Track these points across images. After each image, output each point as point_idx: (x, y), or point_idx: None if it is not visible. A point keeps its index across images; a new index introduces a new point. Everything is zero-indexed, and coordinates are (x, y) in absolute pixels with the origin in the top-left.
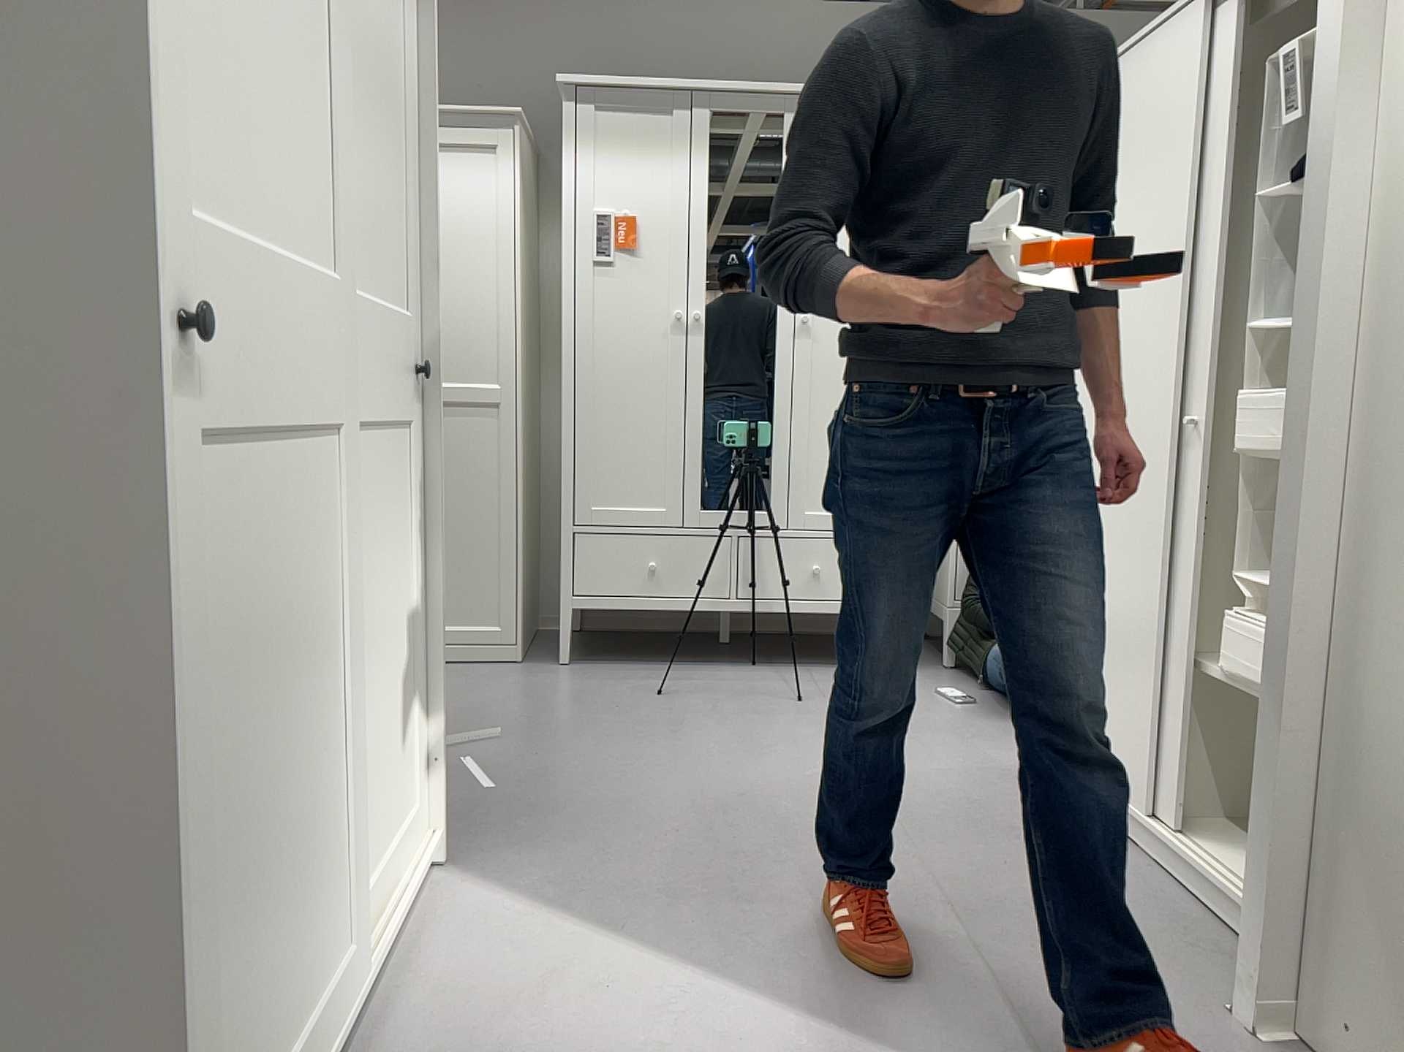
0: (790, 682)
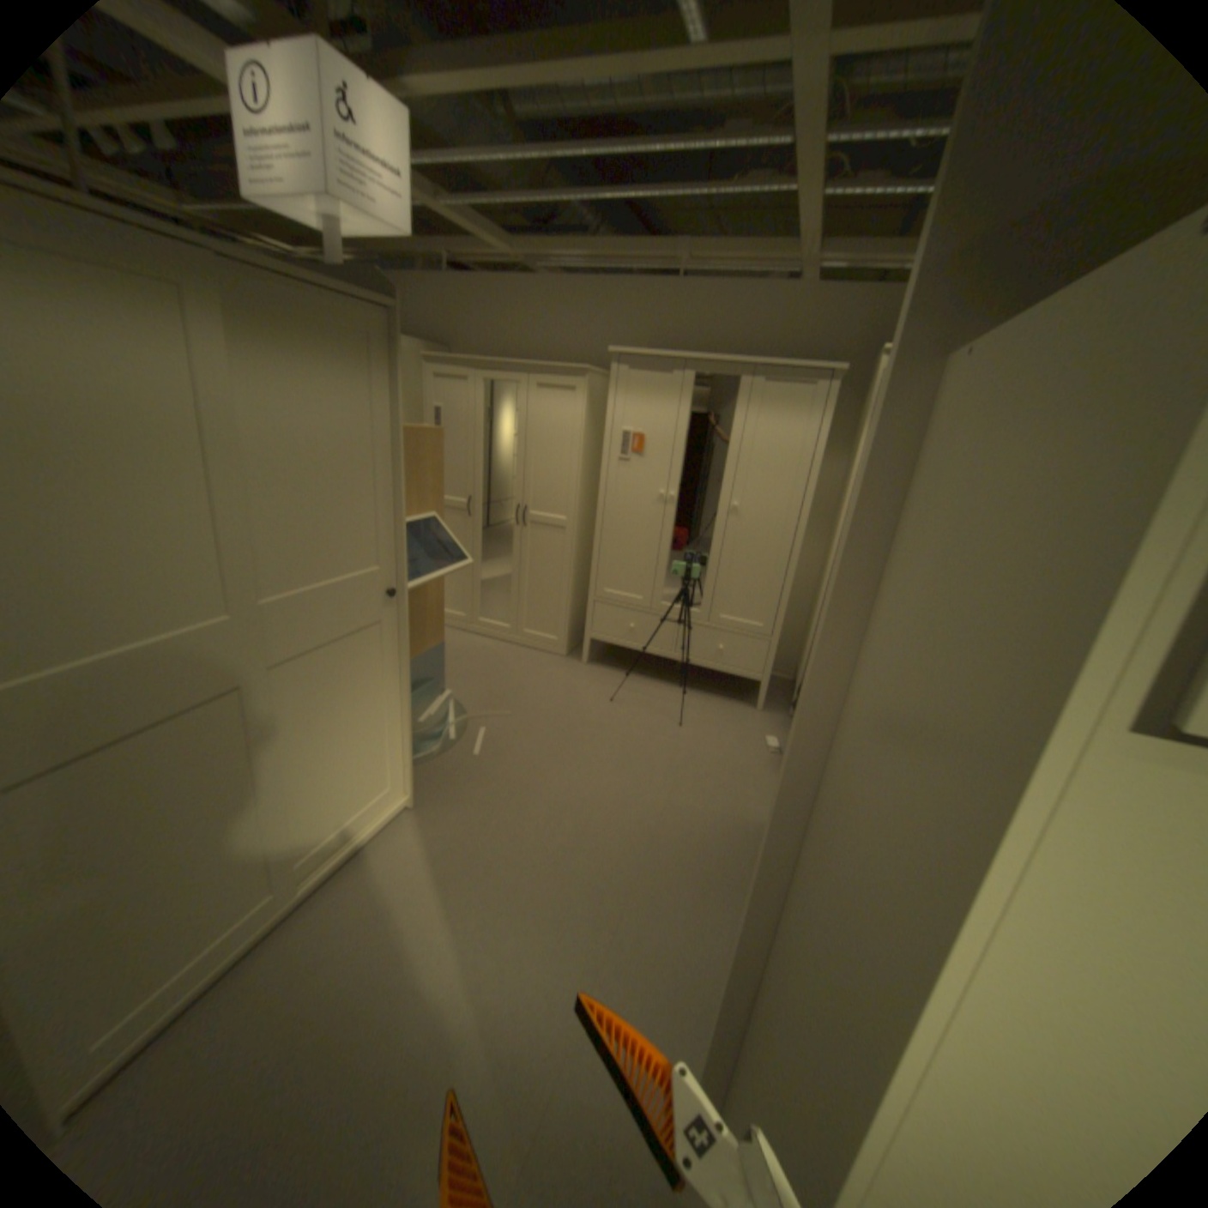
0: (689, 707)
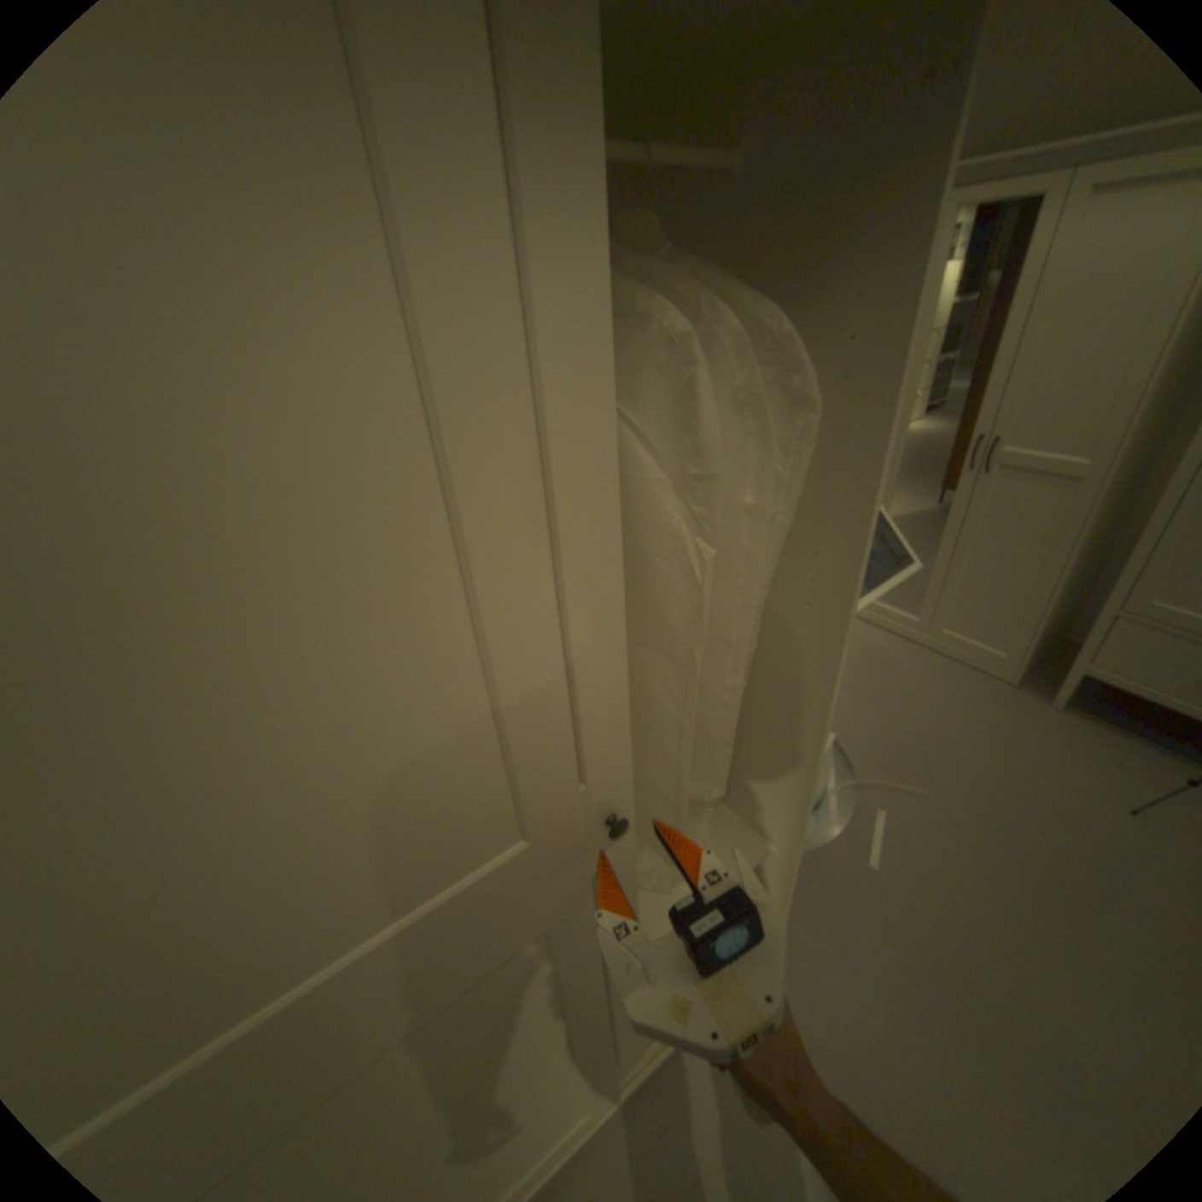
0: None
